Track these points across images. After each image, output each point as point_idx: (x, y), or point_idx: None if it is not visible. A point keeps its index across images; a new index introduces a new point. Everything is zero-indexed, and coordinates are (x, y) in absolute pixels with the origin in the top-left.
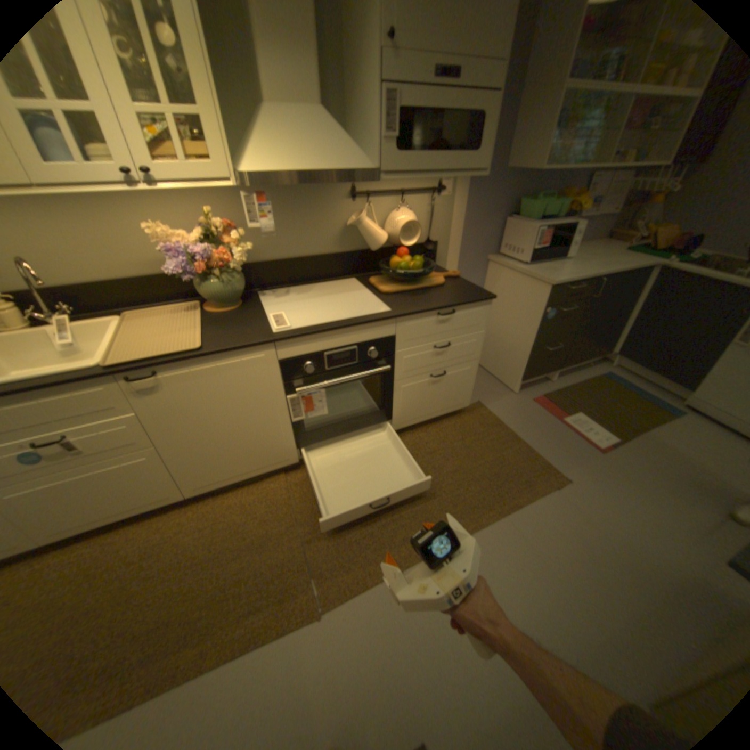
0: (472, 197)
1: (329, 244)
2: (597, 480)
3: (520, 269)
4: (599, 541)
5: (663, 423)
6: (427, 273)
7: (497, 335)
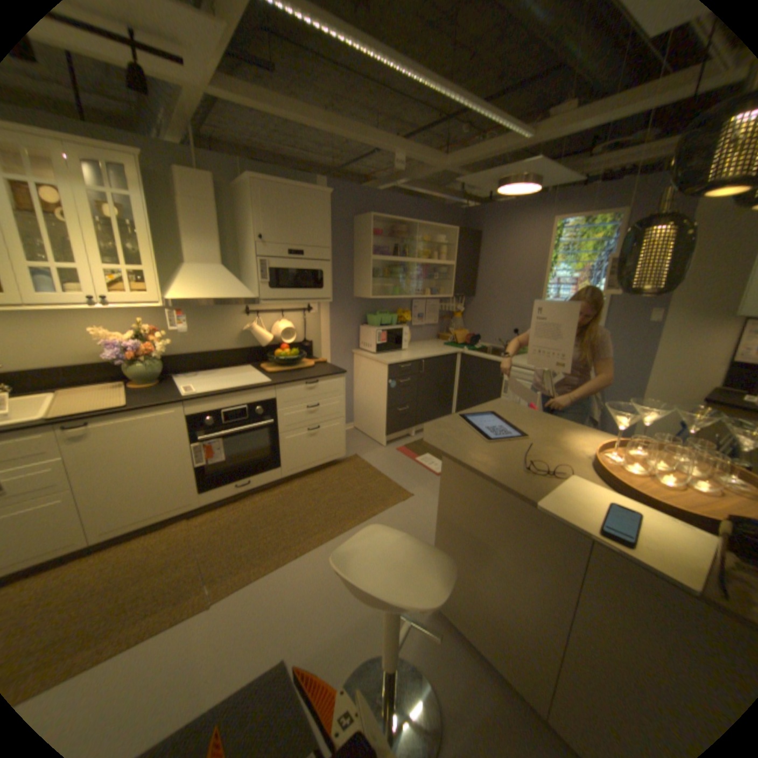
0: (332, 314)
1: (230, 343)
2: (430, 492)
3: (369, 357)
4: (424, 526)
5: None
6: (303, 360)
7: (366, 404)
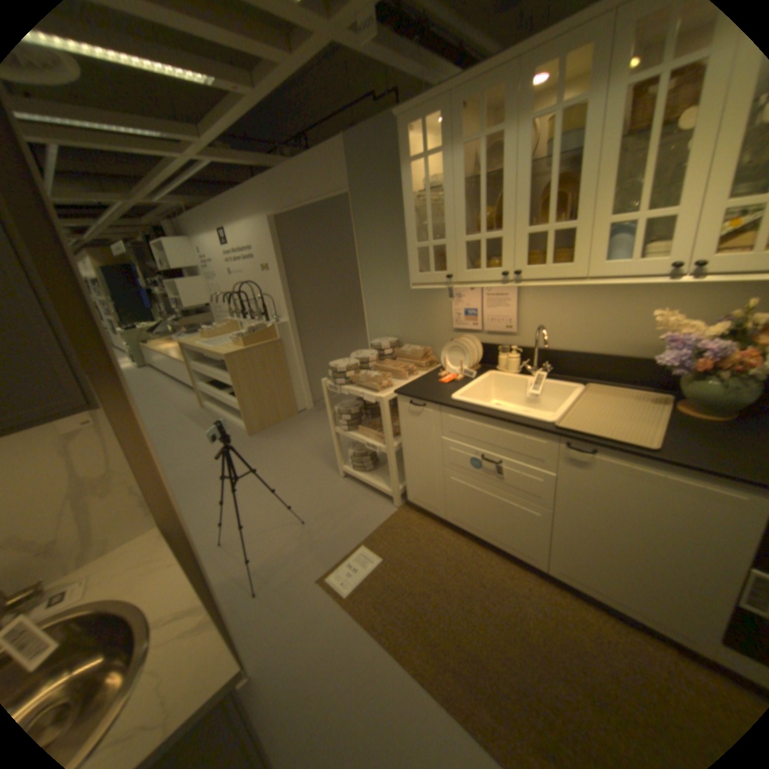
0: None
1: None
2: None
3: None
4: None
5: None
6: None
7: None
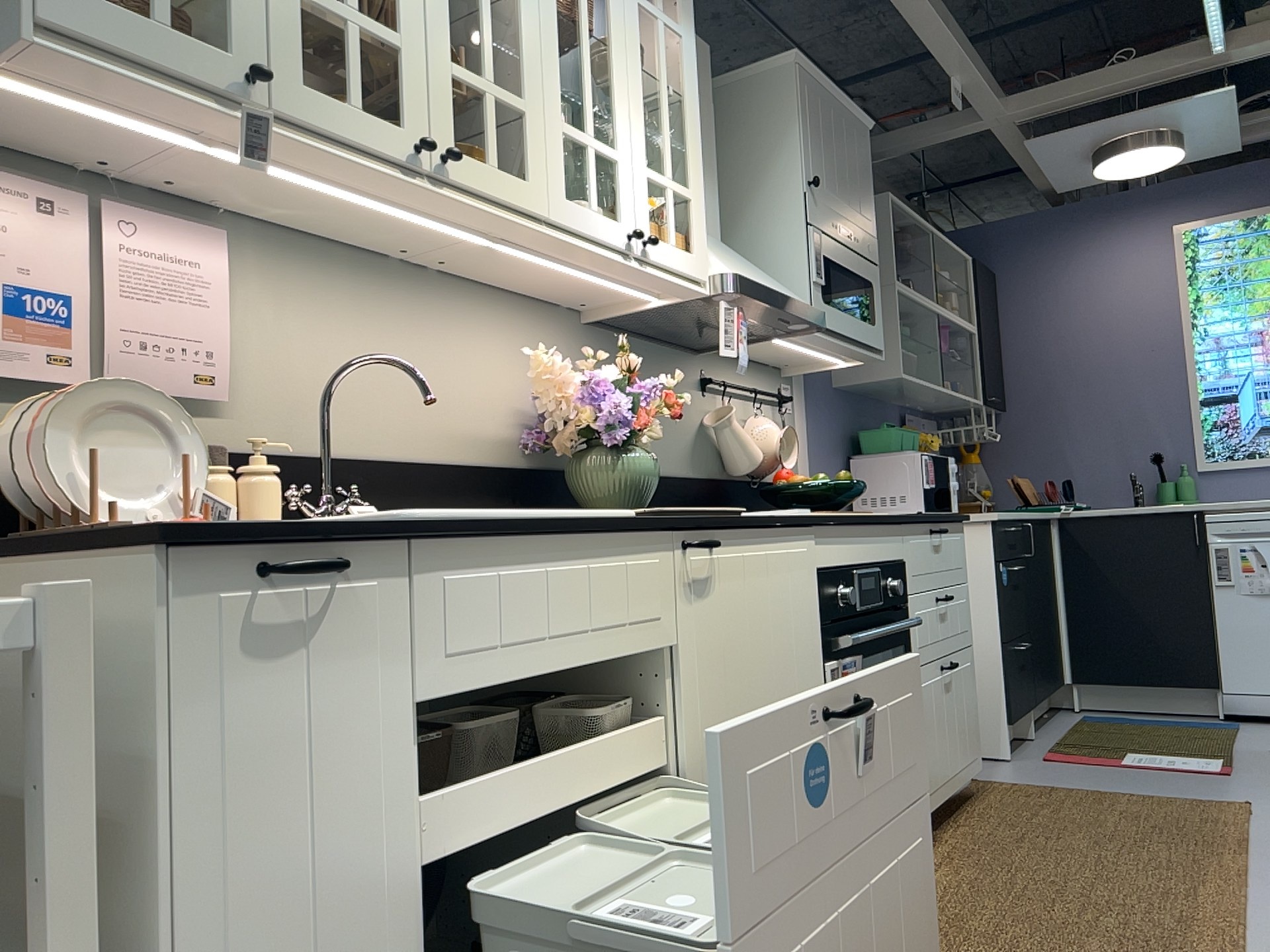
0: (813, 420)
1: (683, 460)
2: None
3: None
4: None
5: (1230, 734)
6: None
7: None
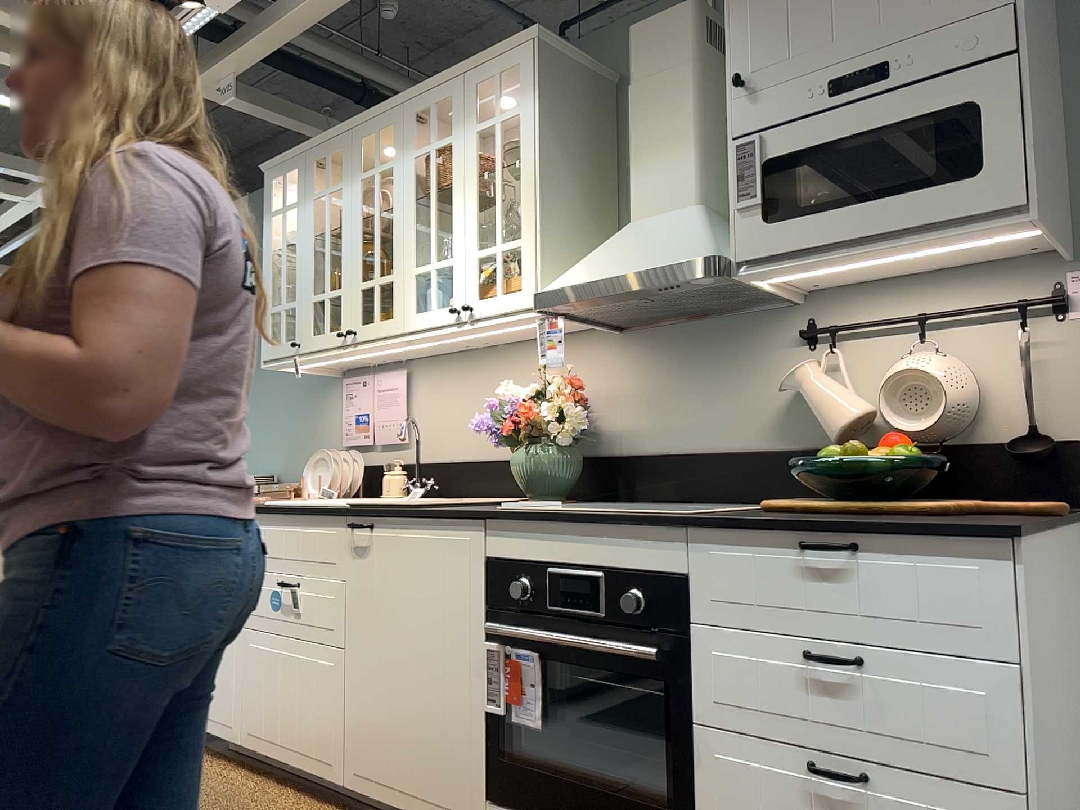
0: None
1: (757, 431)
2: None
3: None
4: None
5: None
6: (961, 499)
7: None
